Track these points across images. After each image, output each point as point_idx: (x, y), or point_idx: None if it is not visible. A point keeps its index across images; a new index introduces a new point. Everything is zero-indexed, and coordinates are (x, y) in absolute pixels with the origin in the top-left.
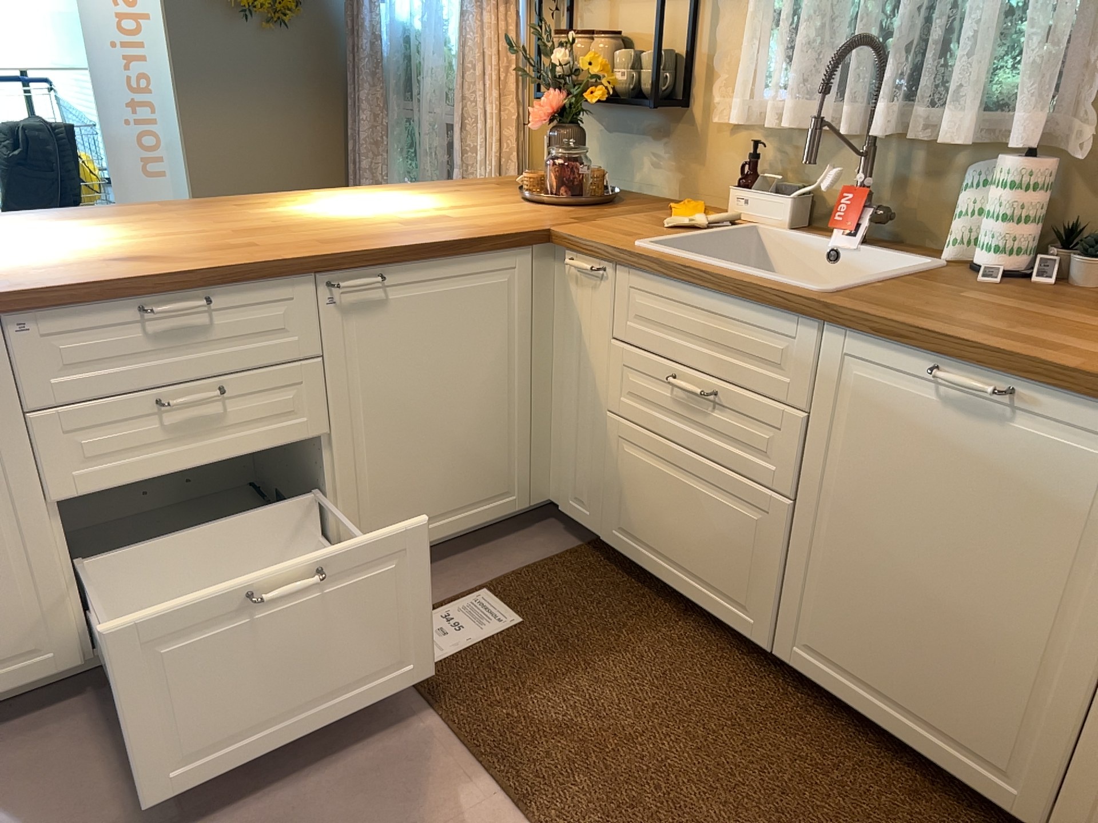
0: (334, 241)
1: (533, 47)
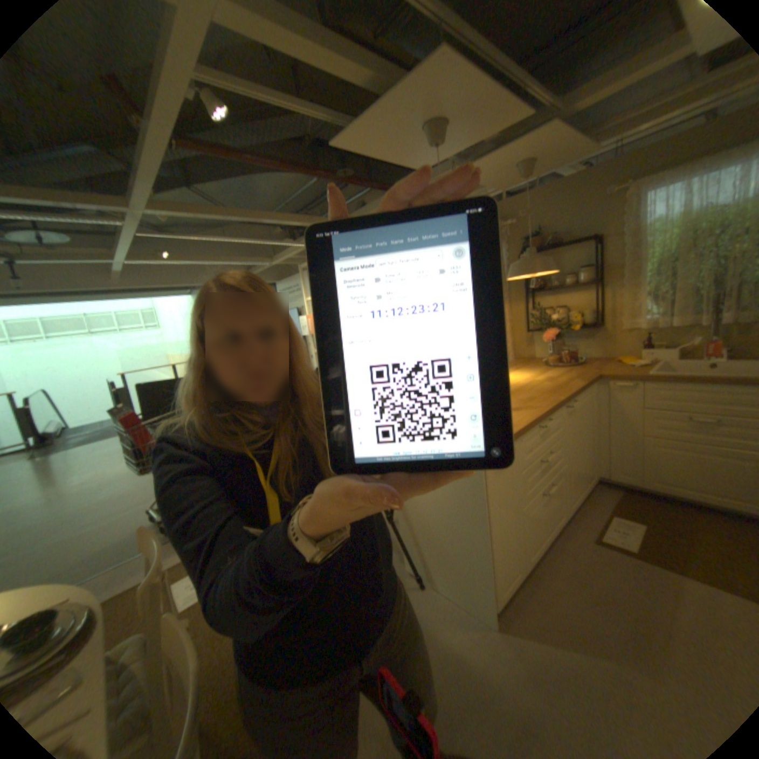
0: (552, 391)
1: (528, 314)
